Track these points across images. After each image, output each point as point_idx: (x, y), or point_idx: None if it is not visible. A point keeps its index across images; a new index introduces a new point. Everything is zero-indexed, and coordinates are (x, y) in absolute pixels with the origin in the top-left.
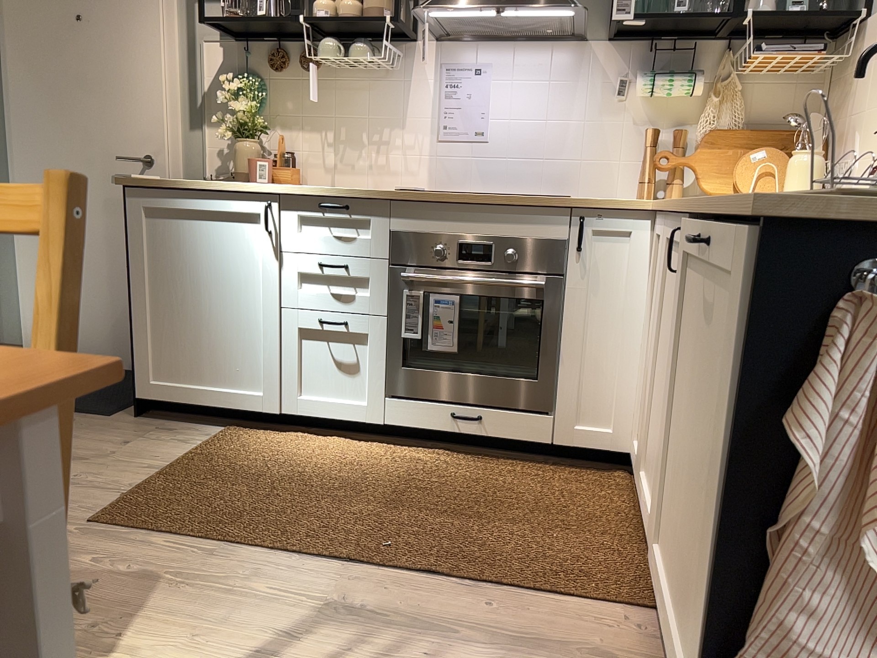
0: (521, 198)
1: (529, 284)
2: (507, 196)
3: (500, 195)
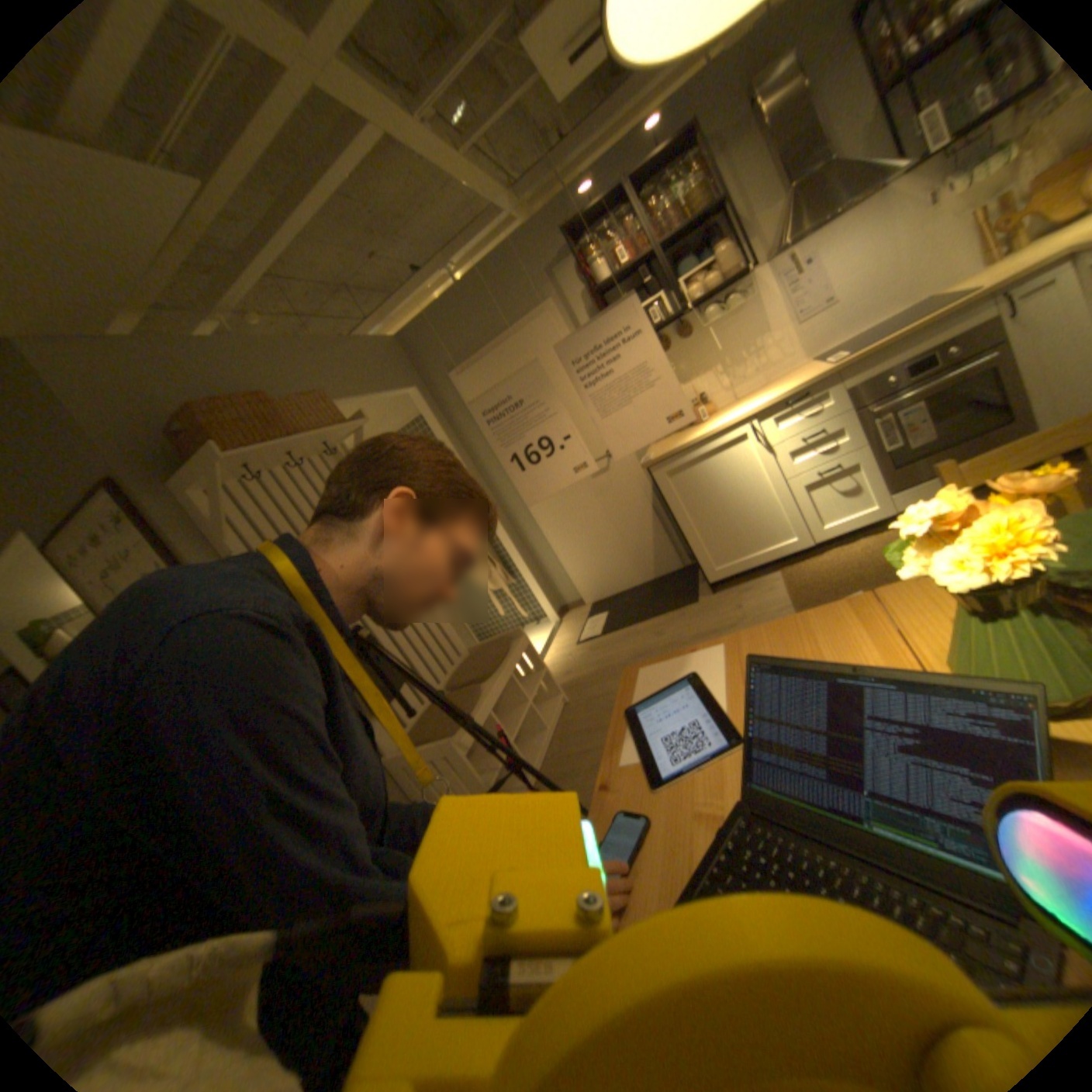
0: (947, 309)
1: (981, 362)
2: (934, 316)
3: (921, 319)
